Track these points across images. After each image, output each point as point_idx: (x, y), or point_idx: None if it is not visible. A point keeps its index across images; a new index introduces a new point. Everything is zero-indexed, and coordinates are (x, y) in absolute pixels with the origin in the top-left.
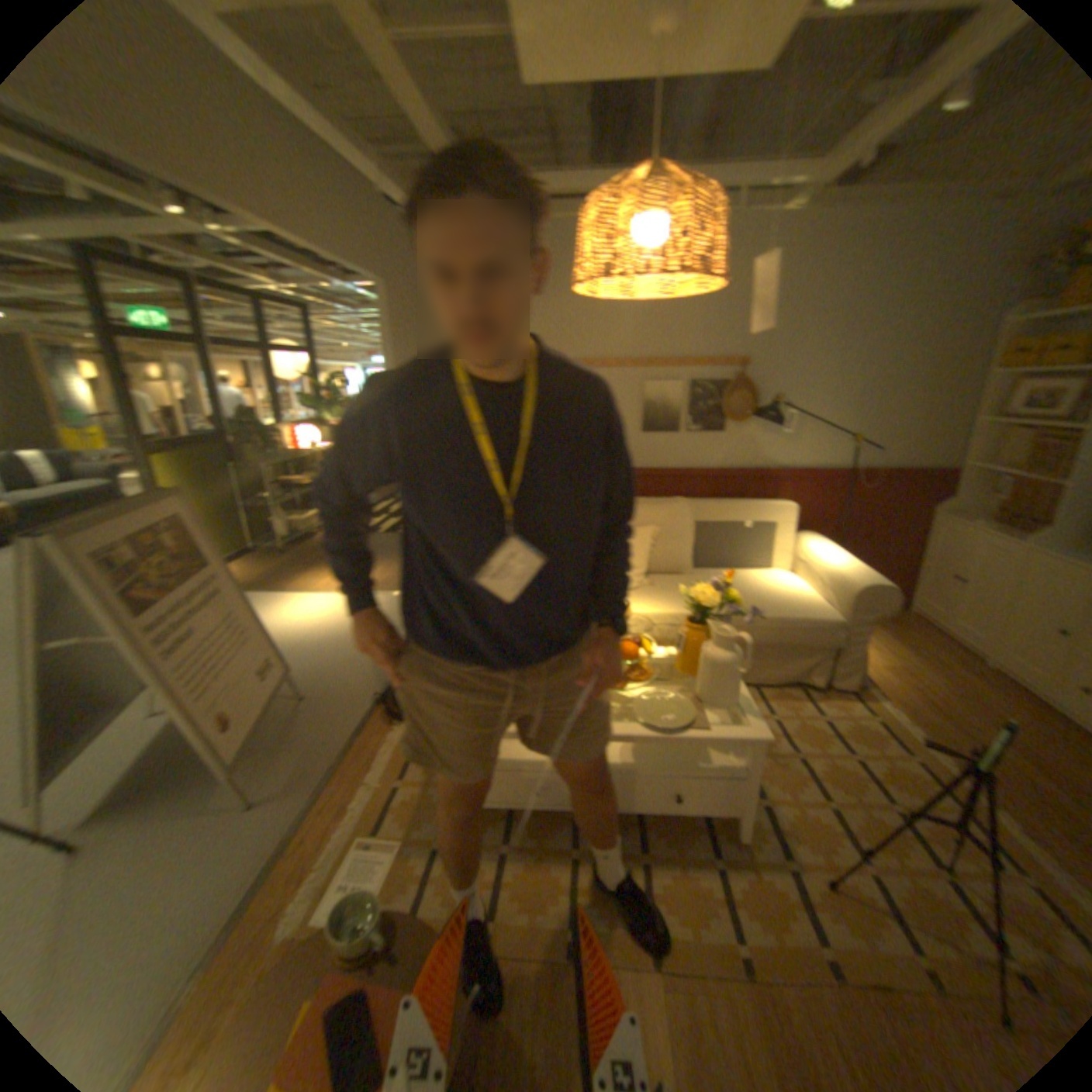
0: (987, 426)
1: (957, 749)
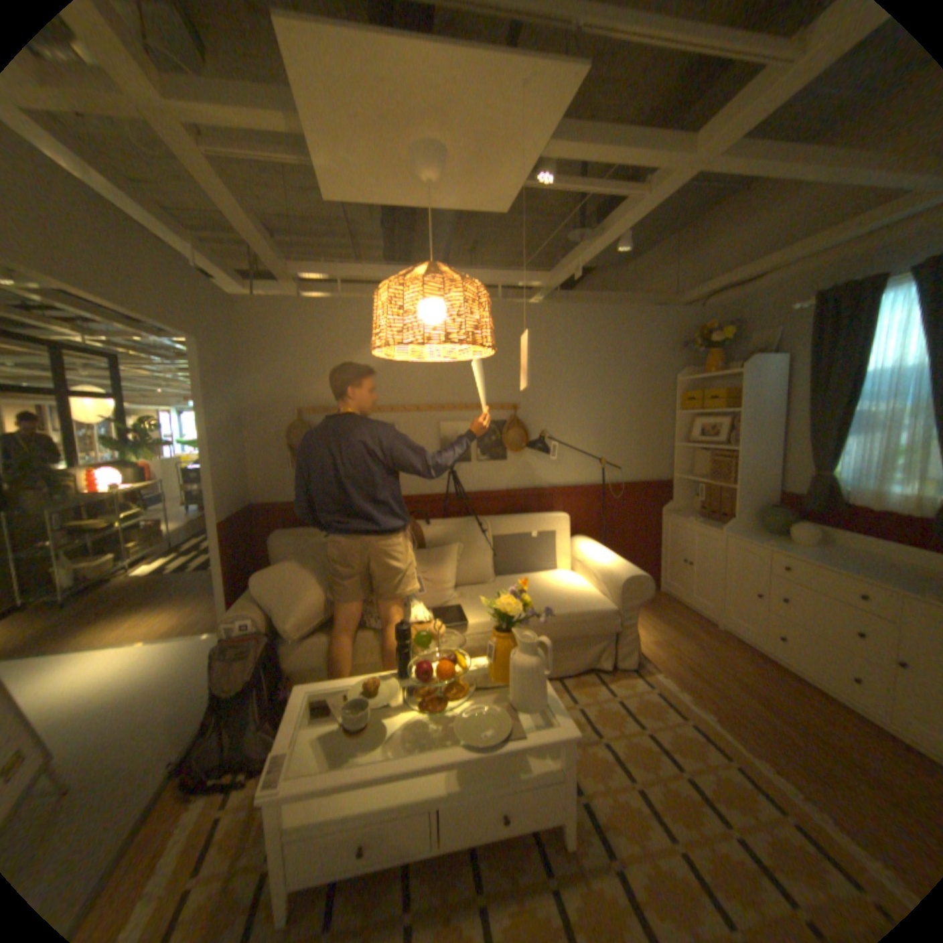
0: (682, 449)
1: (715, 705)
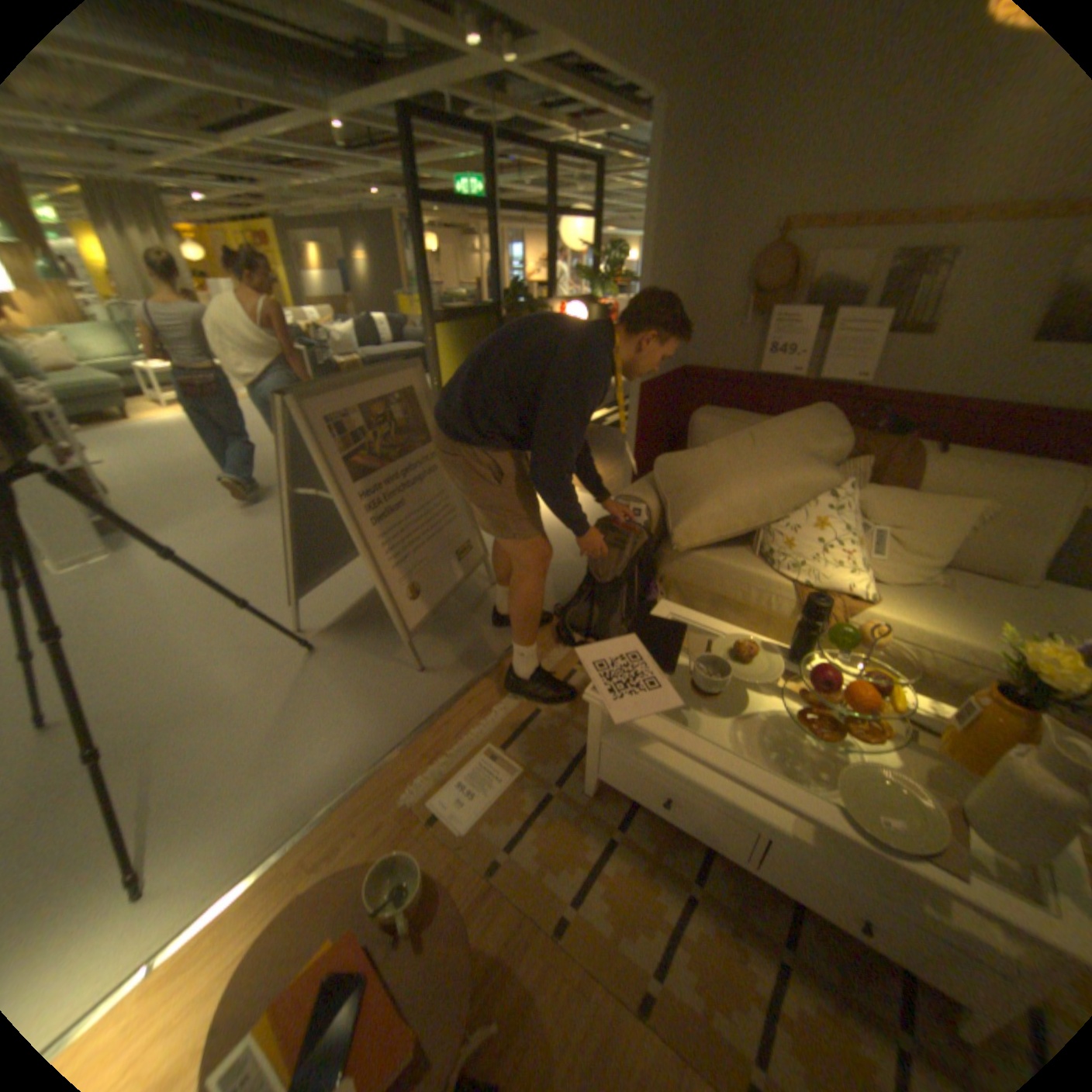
0: None
1: None
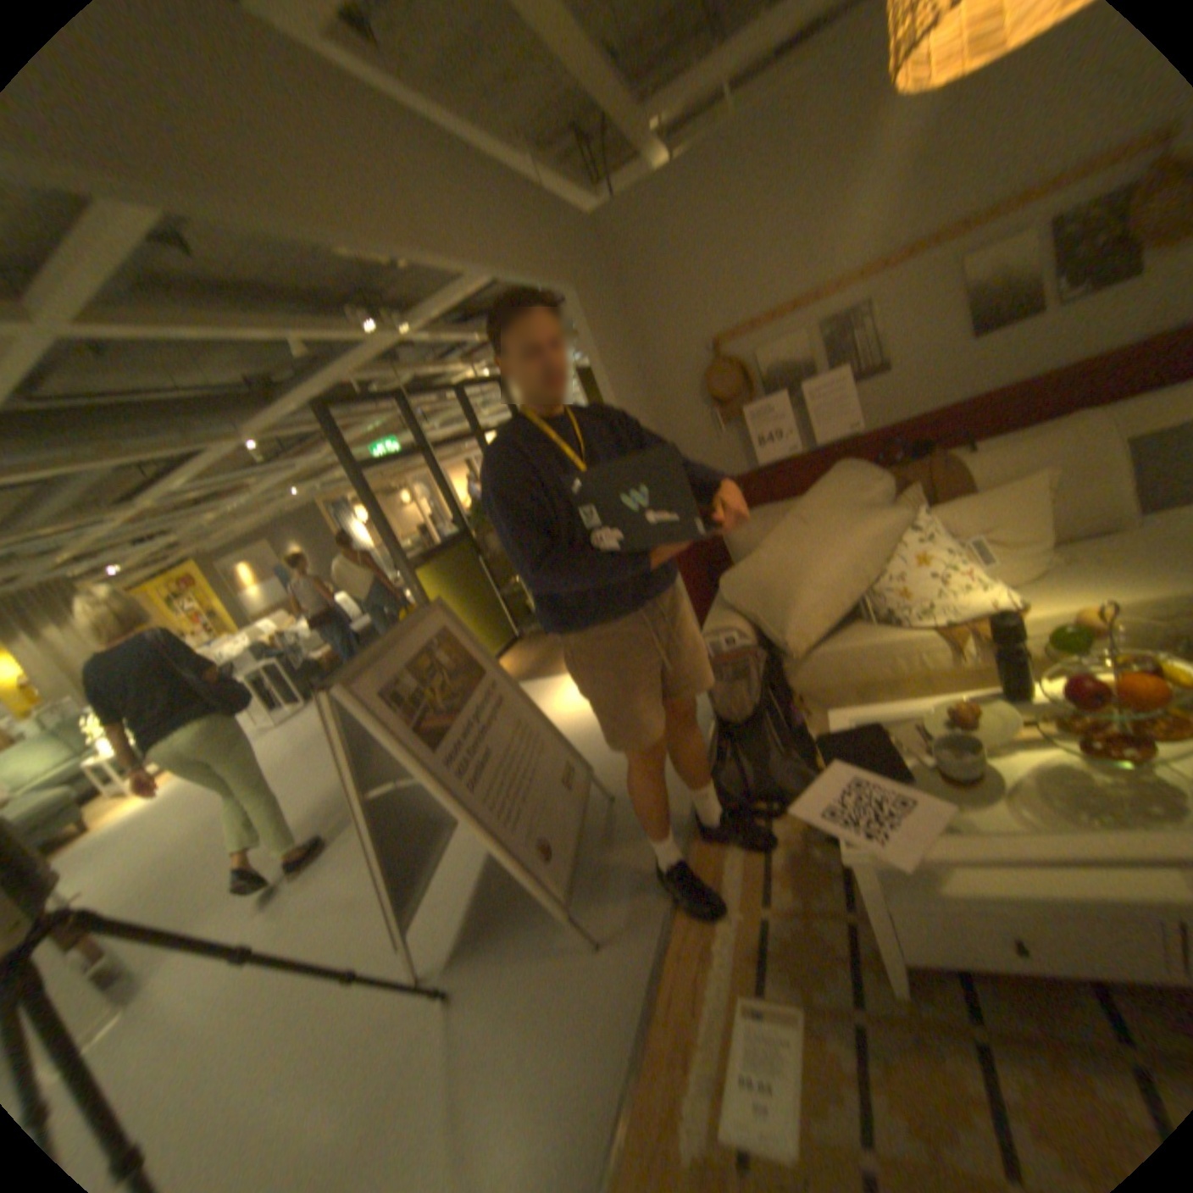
0: None
1: None
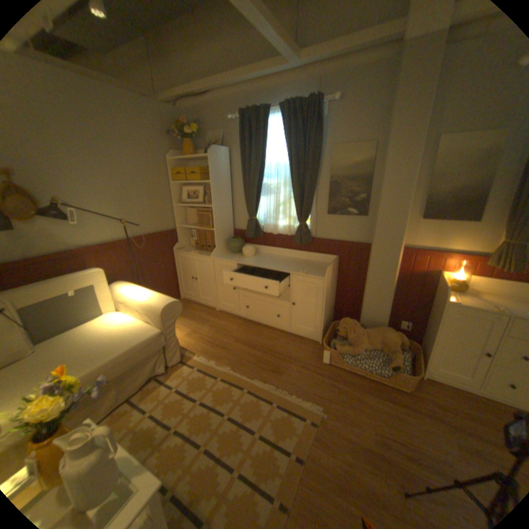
0: (178, 207)
1: (227, 359)
